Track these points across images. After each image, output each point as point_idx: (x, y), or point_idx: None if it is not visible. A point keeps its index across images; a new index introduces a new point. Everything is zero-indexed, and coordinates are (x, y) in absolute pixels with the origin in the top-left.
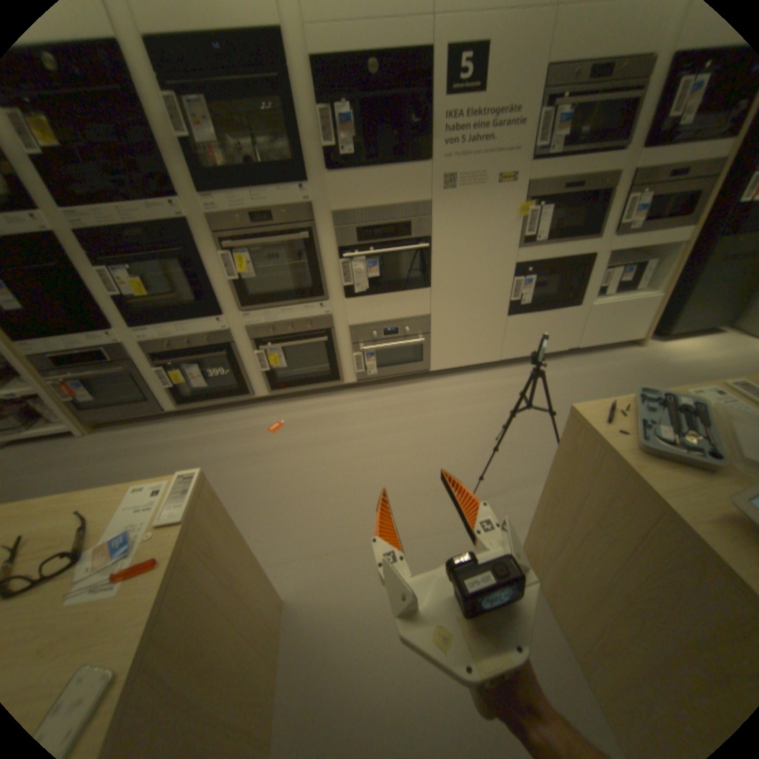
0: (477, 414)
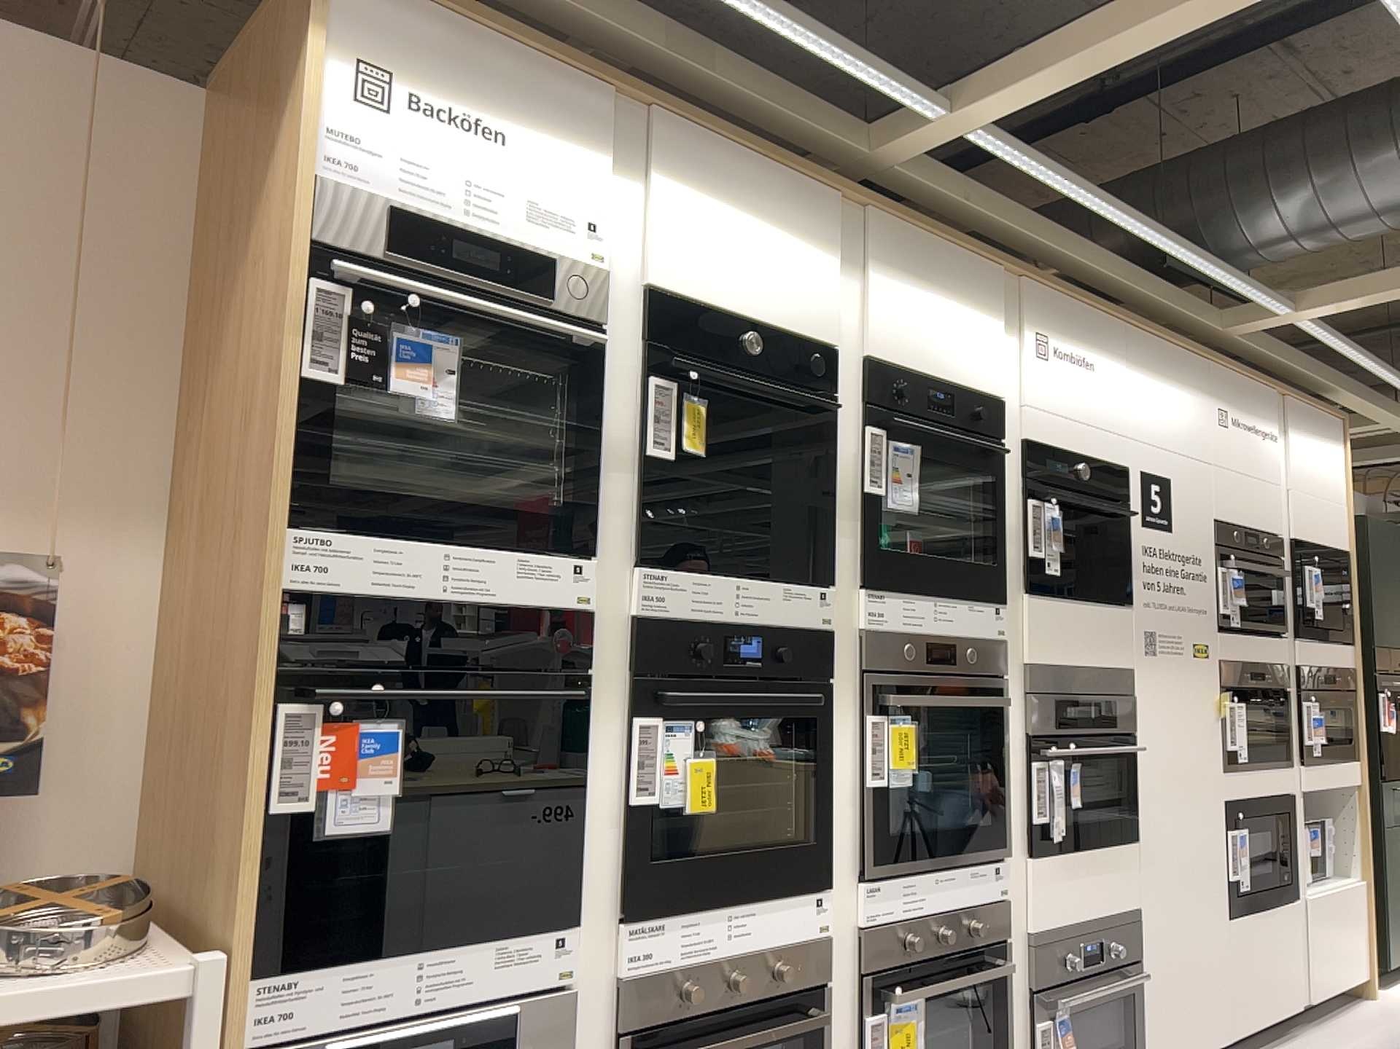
0: None
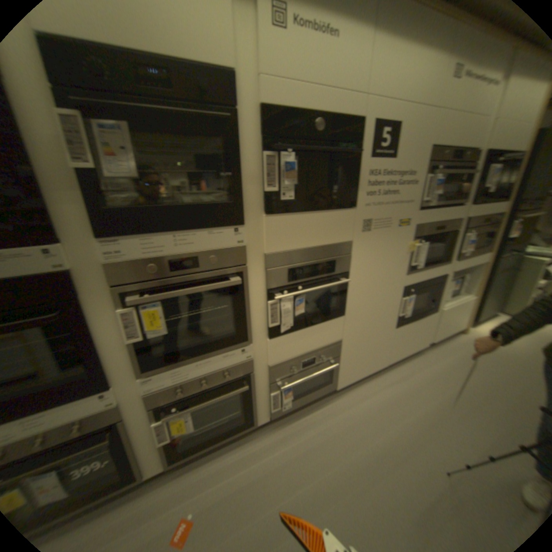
0: (404, 437)
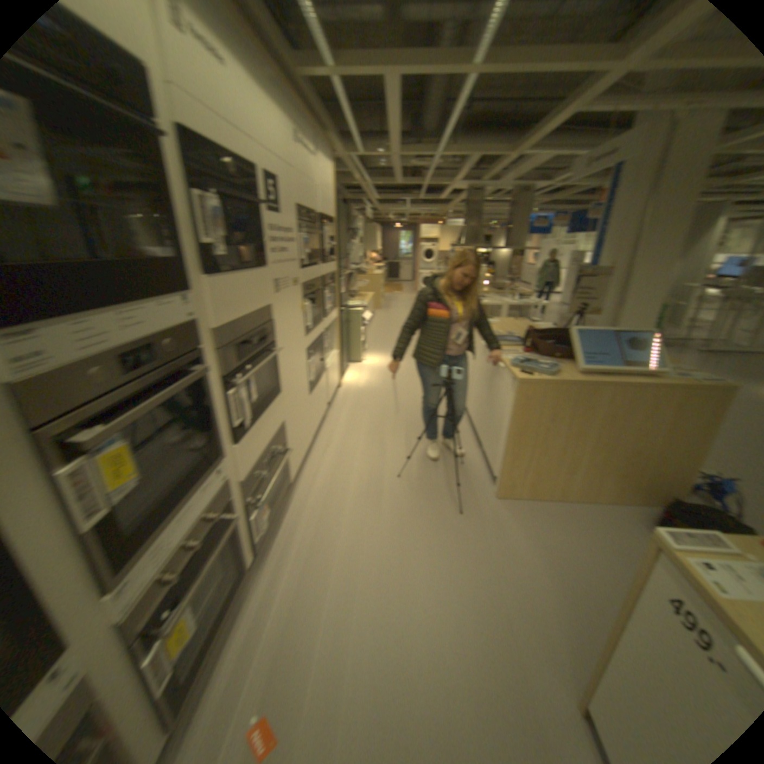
0: (361, 479)
